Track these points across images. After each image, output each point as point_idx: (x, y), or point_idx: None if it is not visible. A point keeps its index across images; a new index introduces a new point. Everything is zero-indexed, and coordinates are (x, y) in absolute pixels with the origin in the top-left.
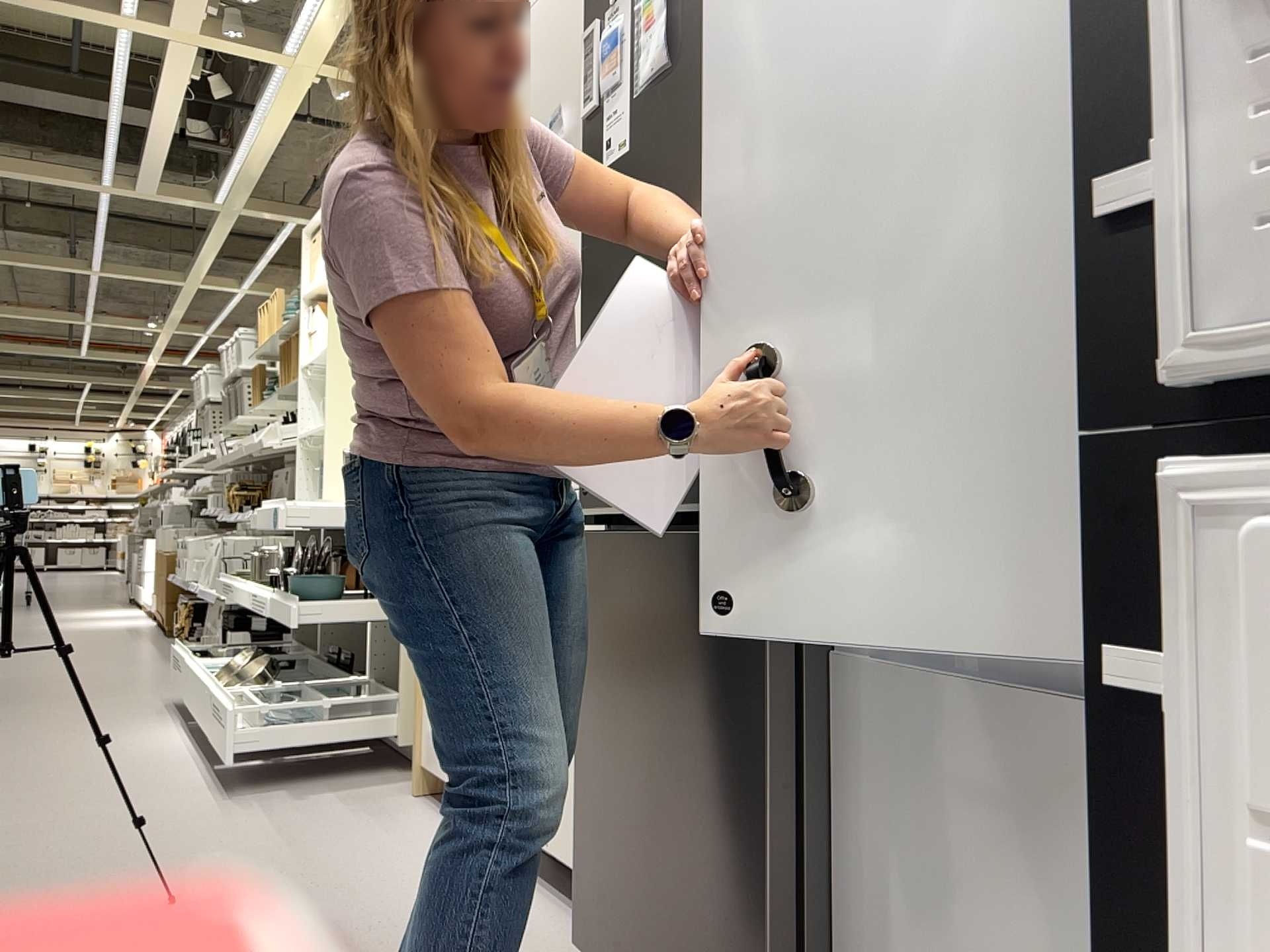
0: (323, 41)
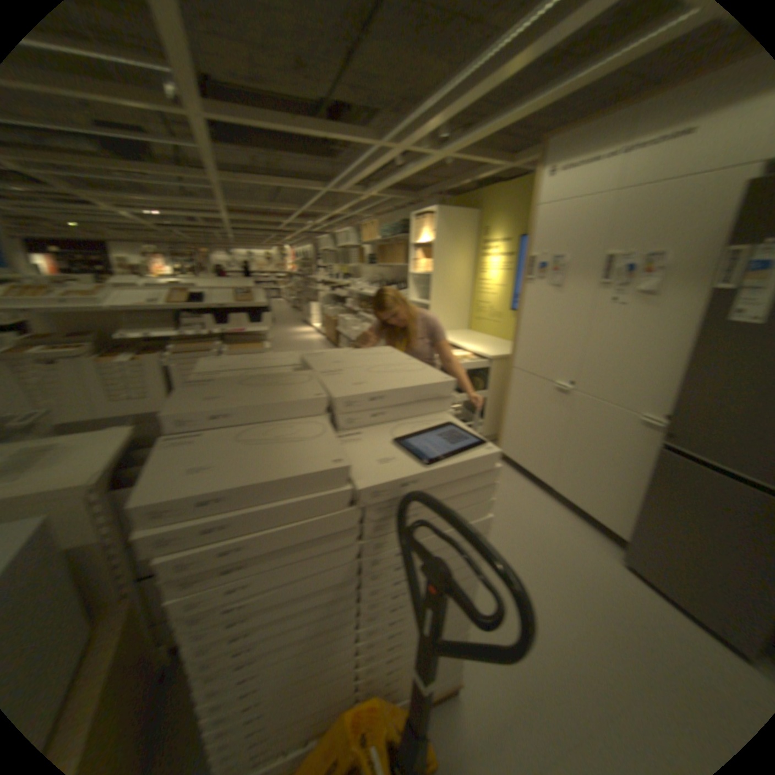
0: (460, 147)
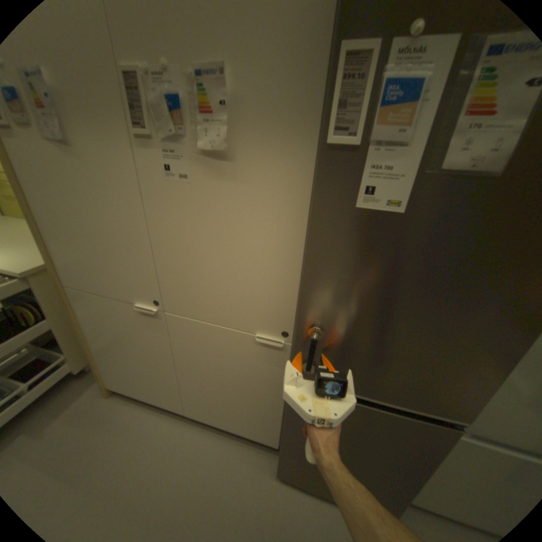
0: None
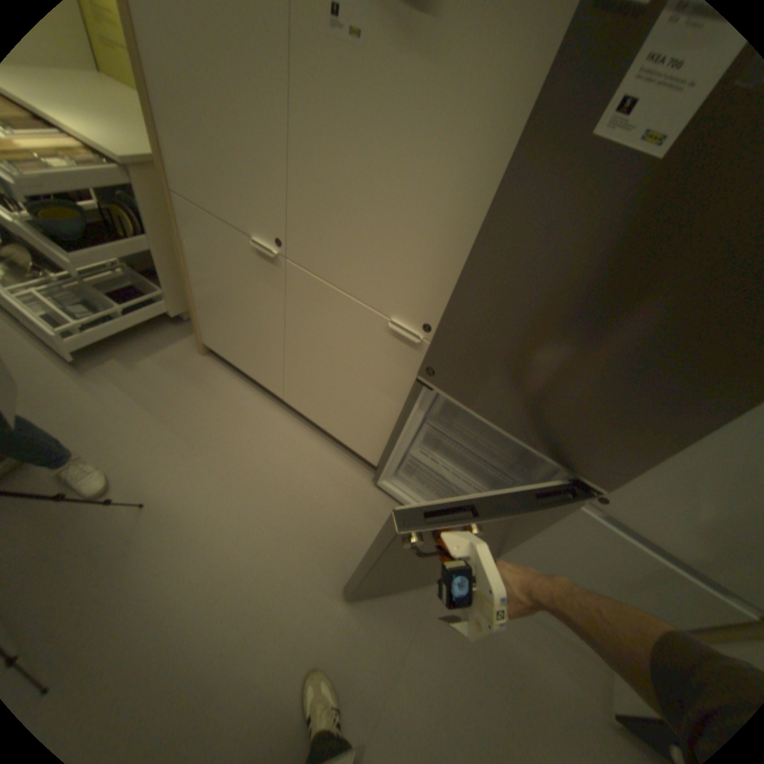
0: None
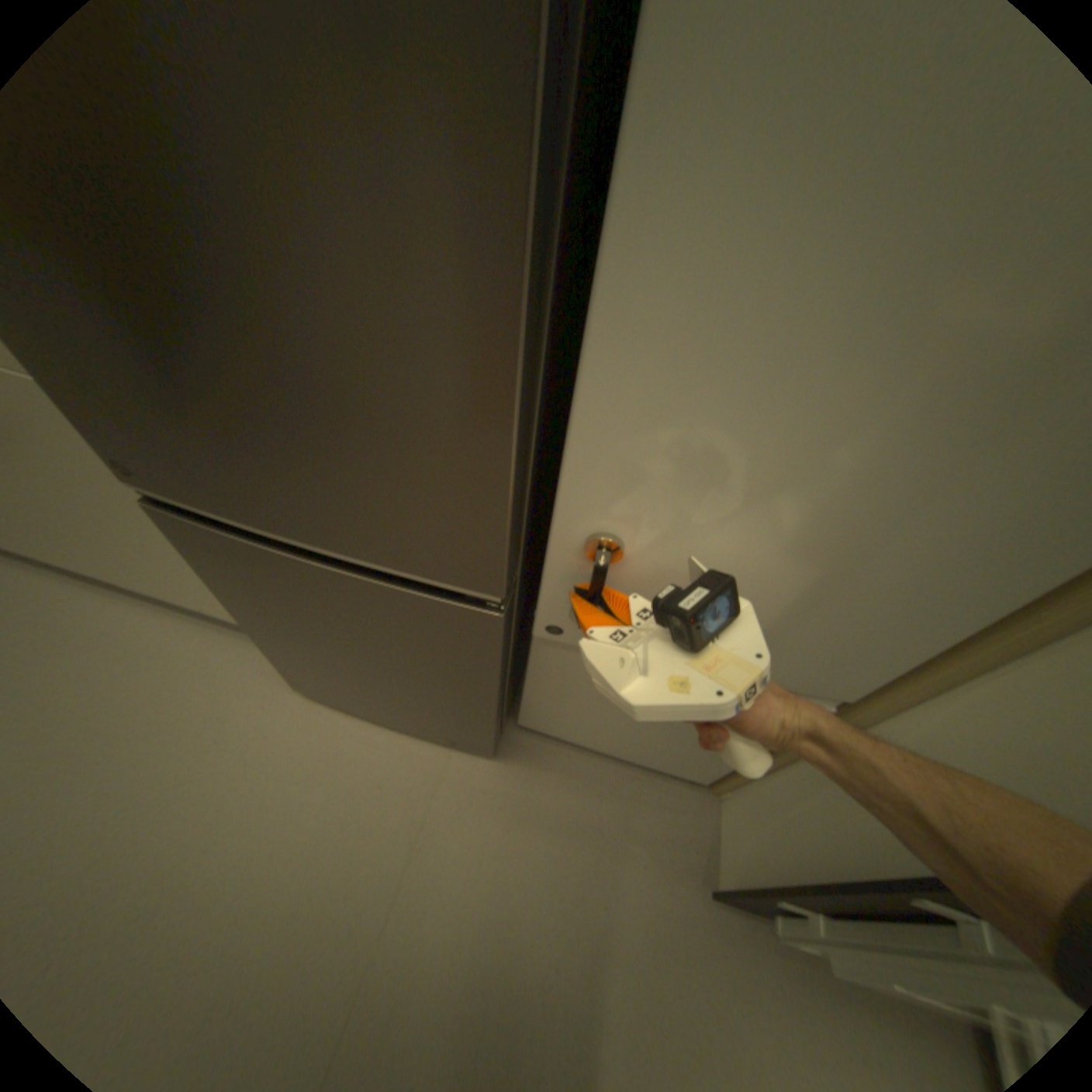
0: None
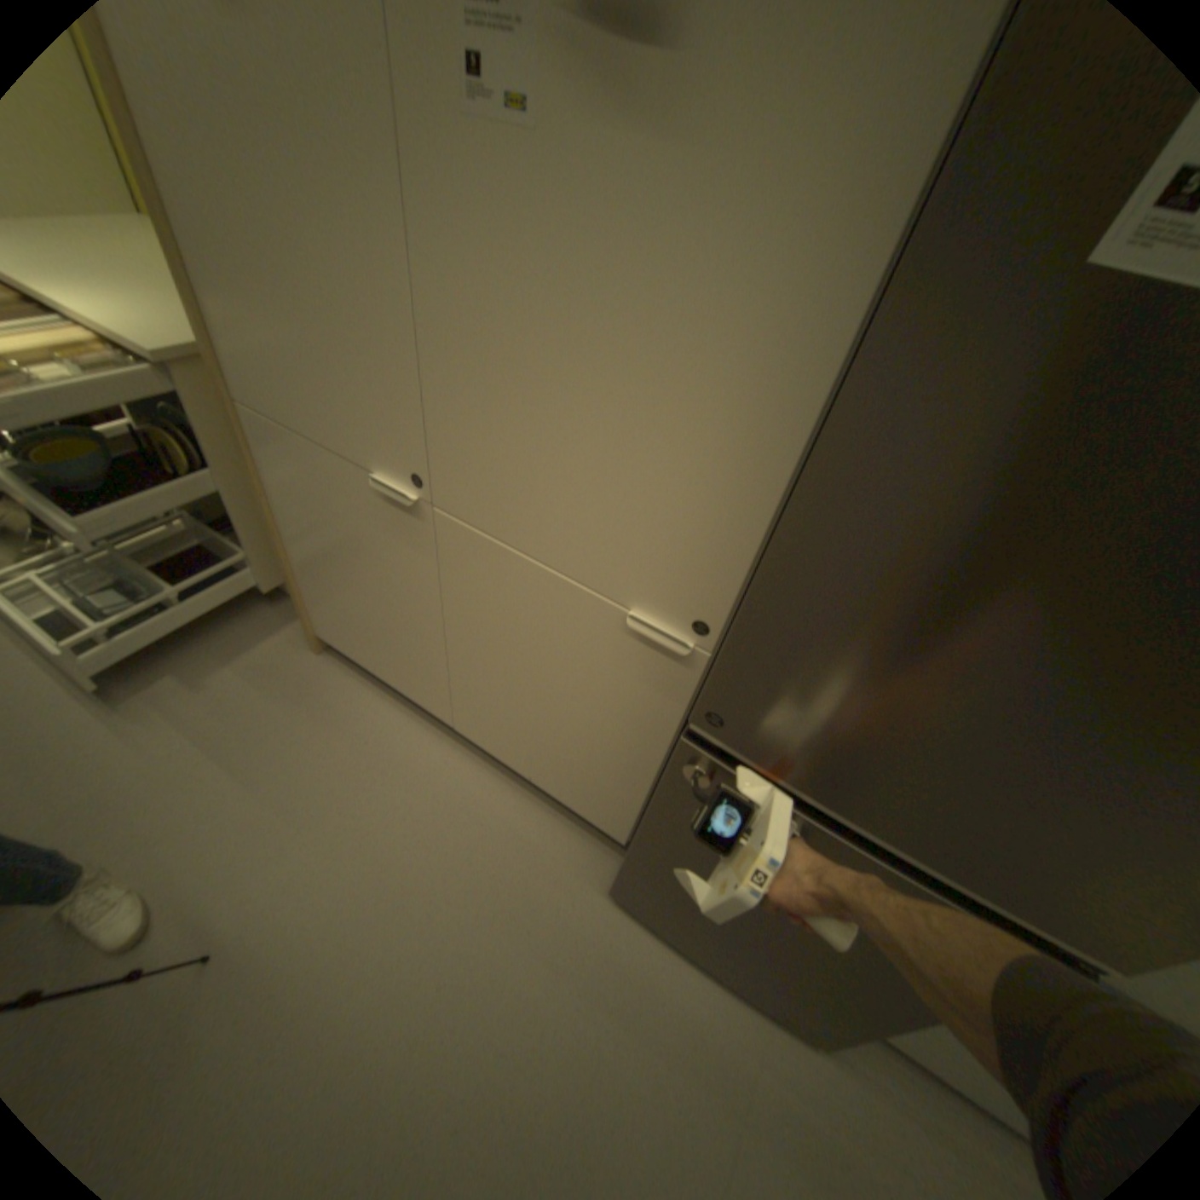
0: None
